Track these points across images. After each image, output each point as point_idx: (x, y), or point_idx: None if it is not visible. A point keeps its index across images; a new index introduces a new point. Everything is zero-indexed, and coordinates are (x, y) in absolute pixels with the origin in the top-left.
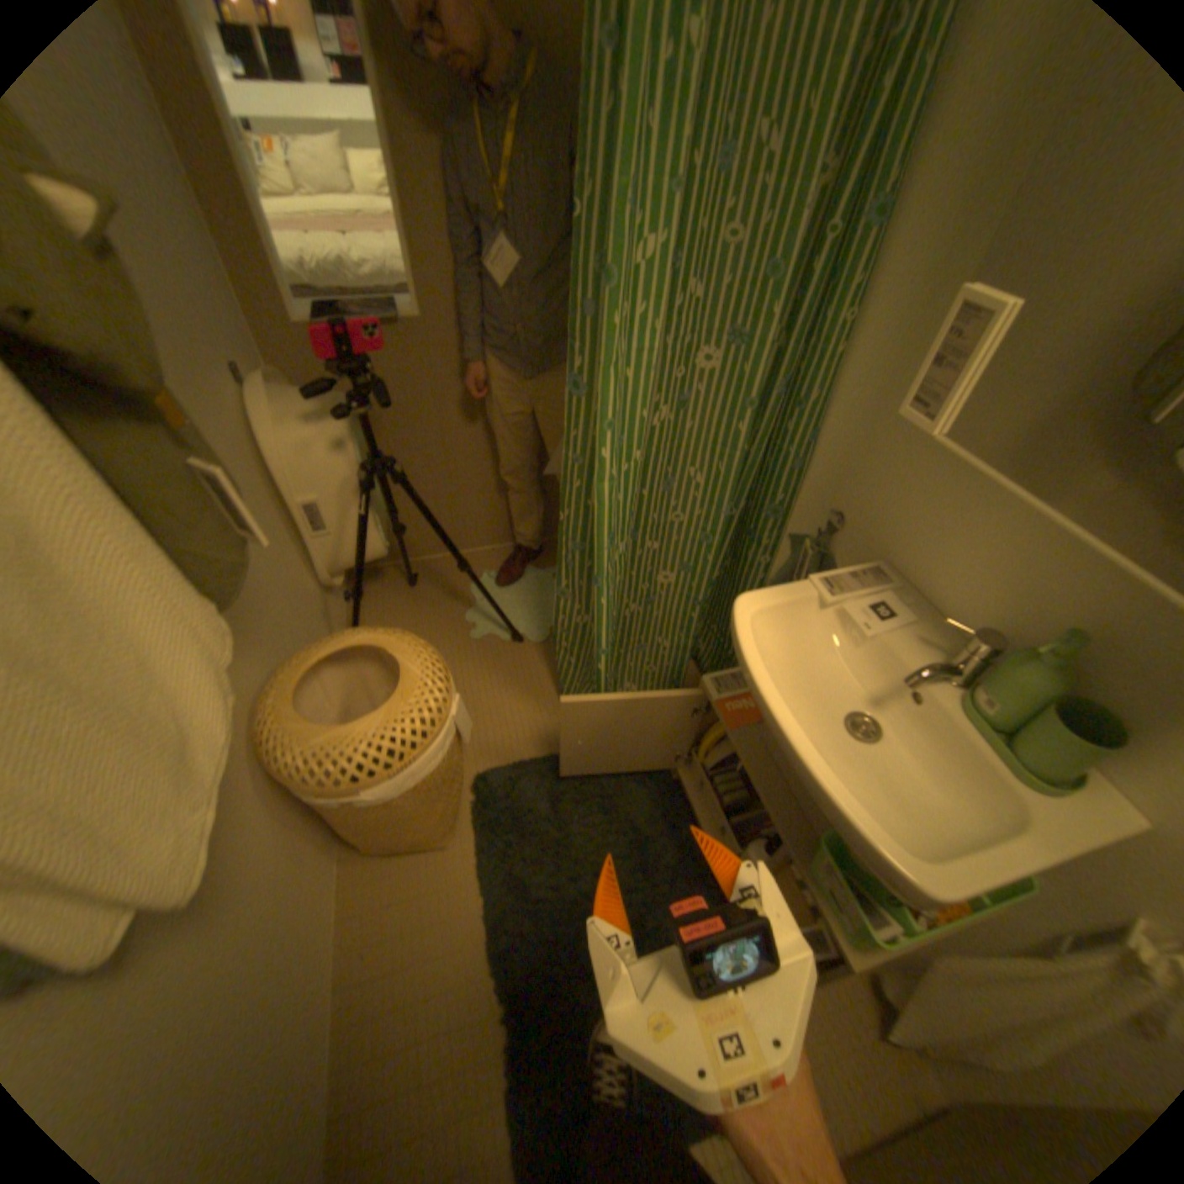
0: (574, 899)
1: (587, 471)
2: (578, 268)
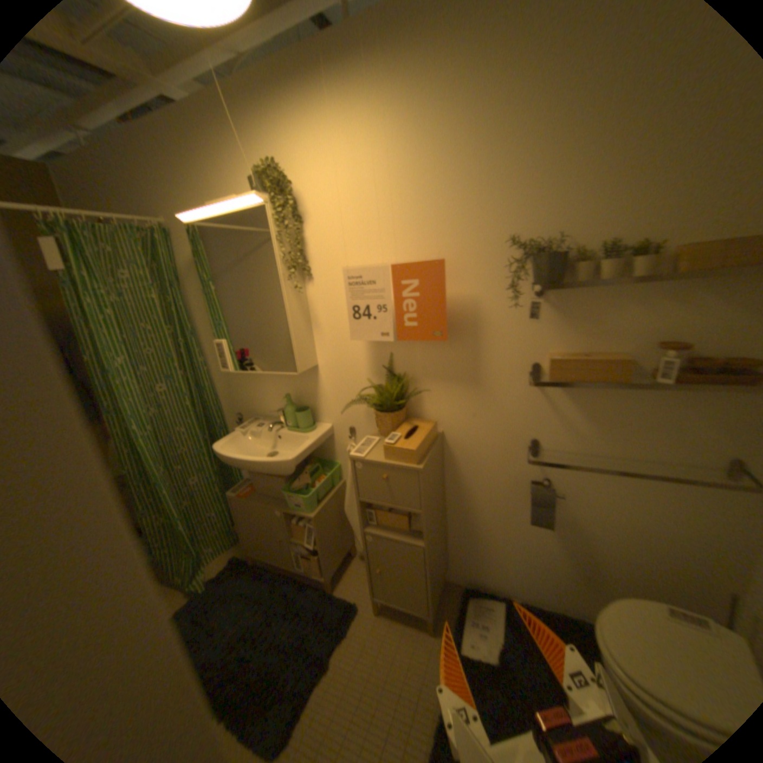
0: (226, 642)
1: (127, 444)
2: (92, 375)
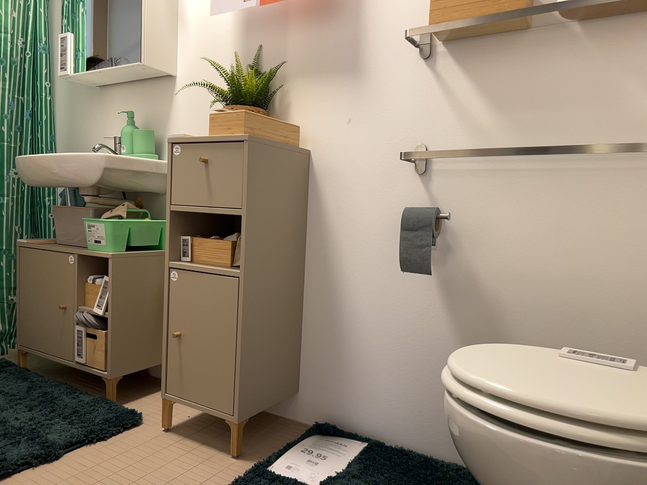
0: None
1: None
2: None
